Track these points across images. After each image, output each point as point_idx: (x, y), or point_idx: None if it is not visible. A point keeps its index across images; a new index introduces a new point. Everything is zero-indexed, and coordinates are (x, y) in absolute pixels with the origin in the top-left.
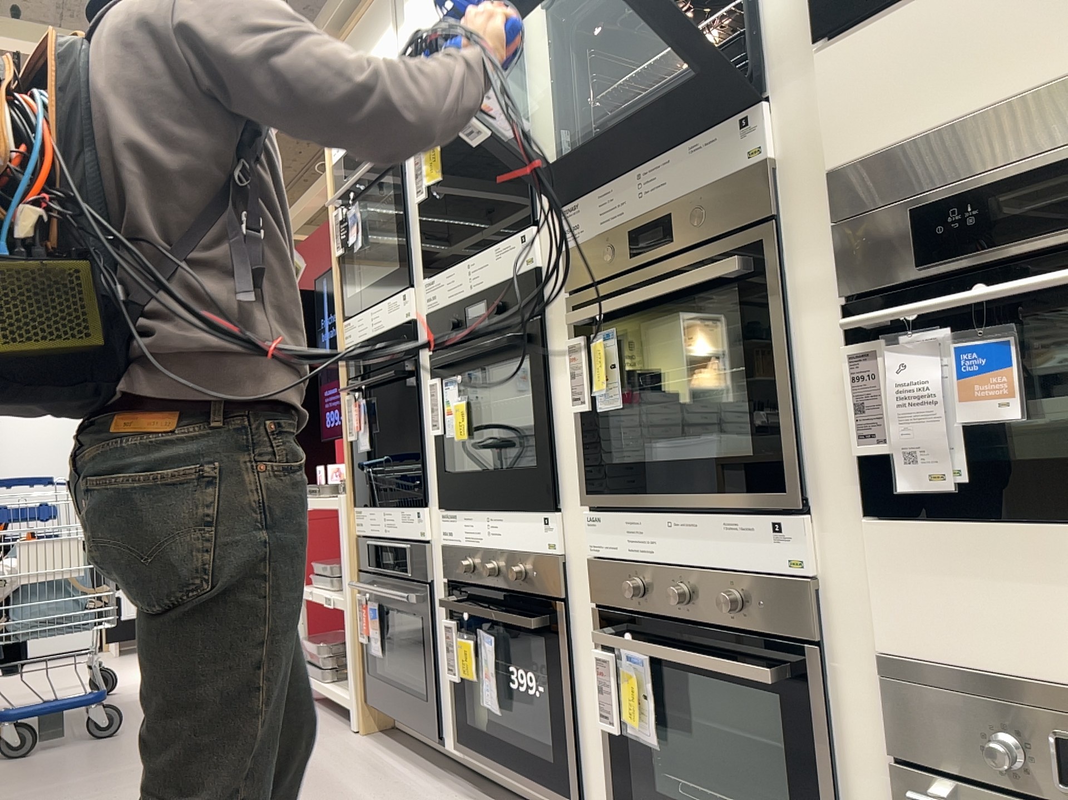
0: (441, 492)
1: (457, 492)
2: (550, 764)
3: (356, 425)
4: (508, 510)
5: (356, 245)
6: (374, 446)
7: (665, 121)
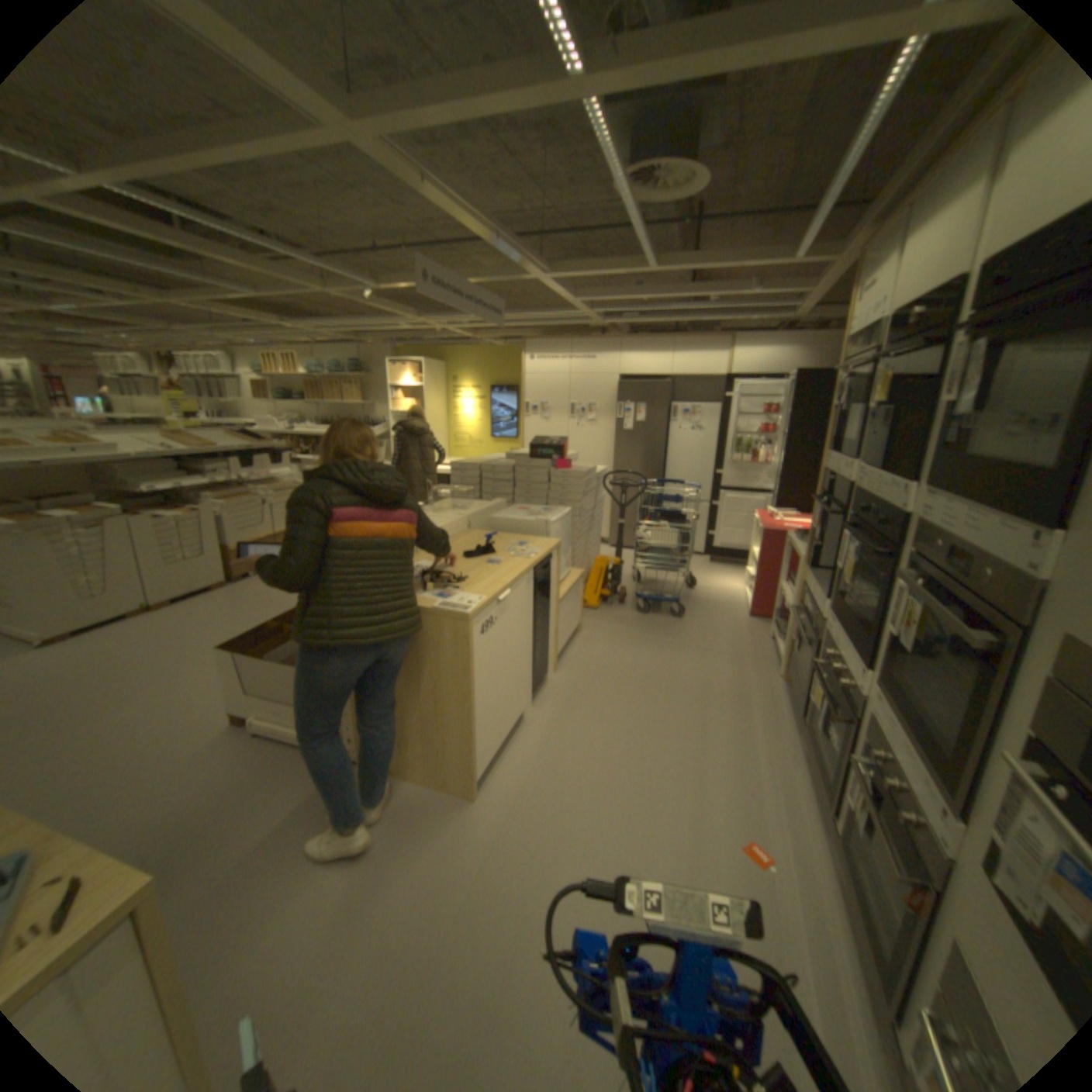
0: (836, 602)
1: (840, 610)
2: (841, 784)
3: (817, 523)
4: (854, 647)
5: (849, 400)
6: (823, 541)
7: (998, 482)
